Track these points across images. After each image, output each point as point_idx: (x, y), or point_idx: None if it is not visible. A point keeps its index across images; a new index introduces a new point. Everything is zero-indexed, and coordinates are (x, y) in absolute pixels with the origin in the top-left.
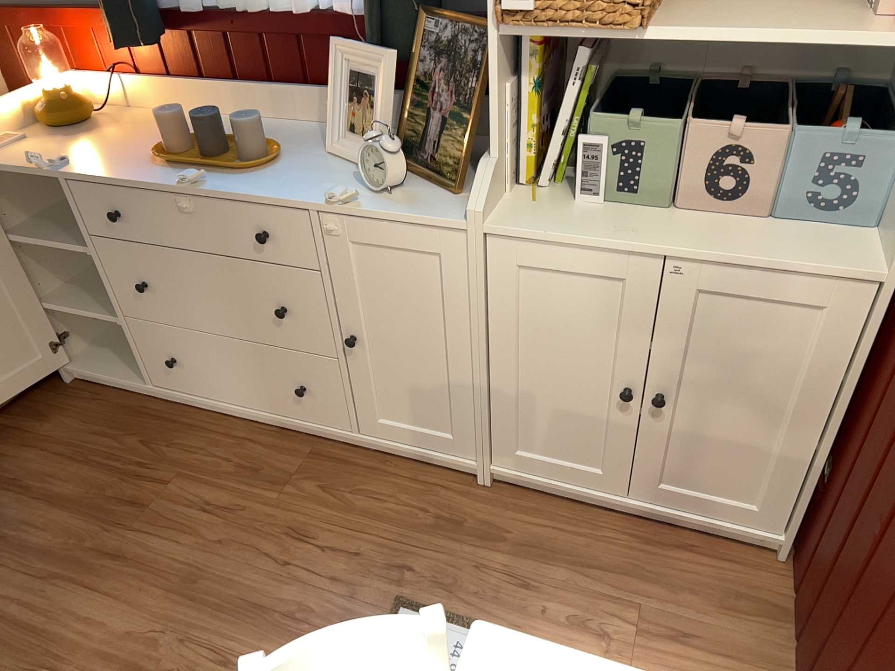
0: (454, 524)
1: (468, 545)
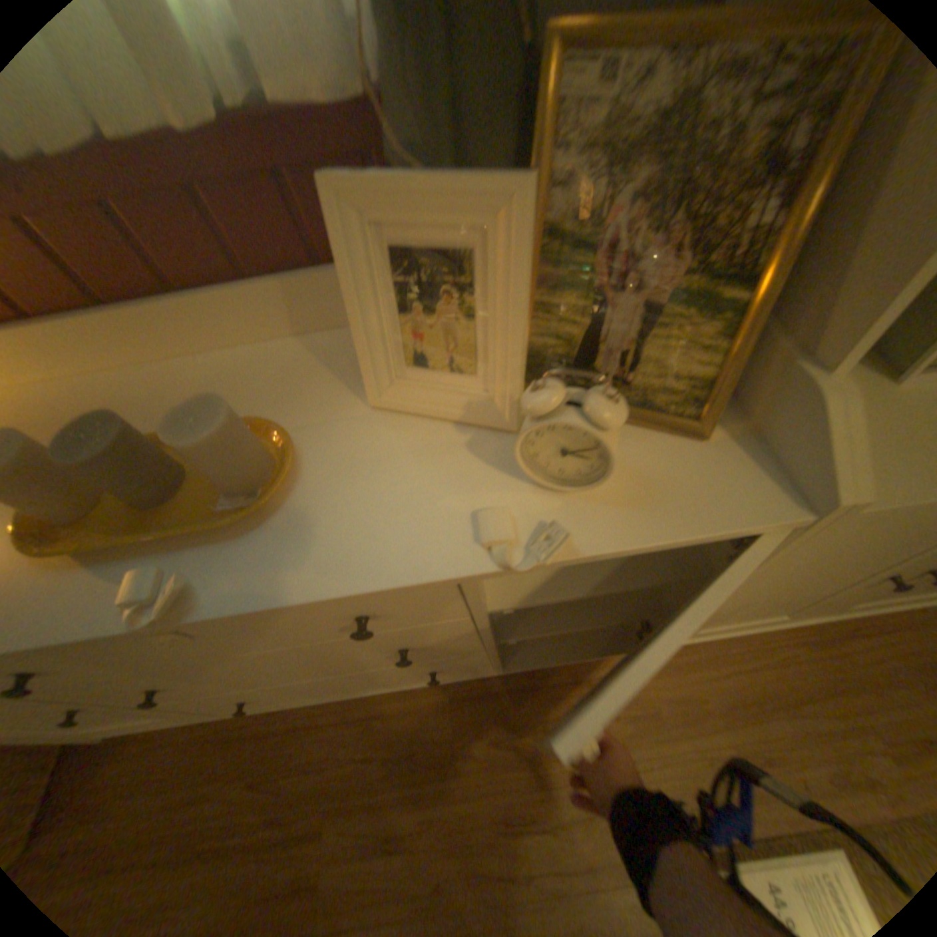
0: (656, 726)
1: (689, 747)
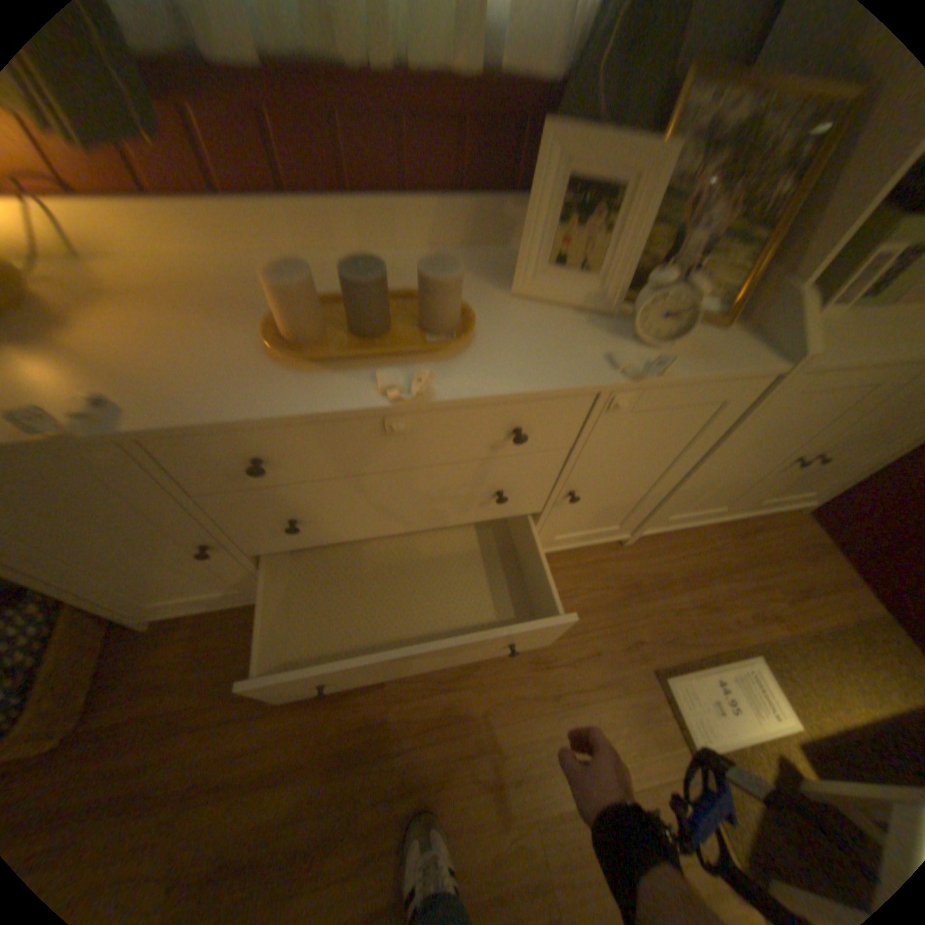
0: (638, 591)
1: (661, 604)
